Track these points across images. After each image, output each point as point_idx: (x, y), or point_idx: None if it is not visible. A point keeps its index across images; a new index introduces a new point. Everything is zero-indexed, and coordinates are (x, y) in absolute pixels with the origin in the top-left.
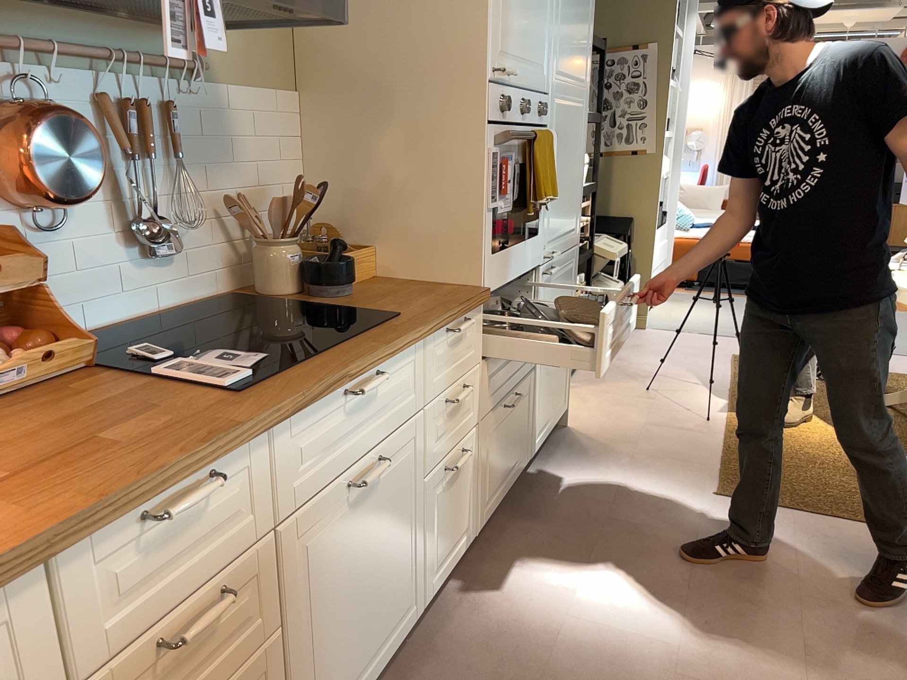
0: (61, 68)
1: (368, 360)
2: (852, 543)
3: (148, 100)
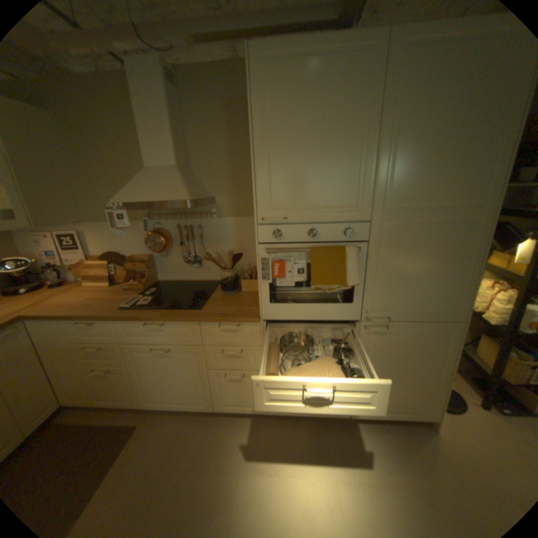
0: (169, 219)
1: (151, 318)
2: None
3: (193, 224)
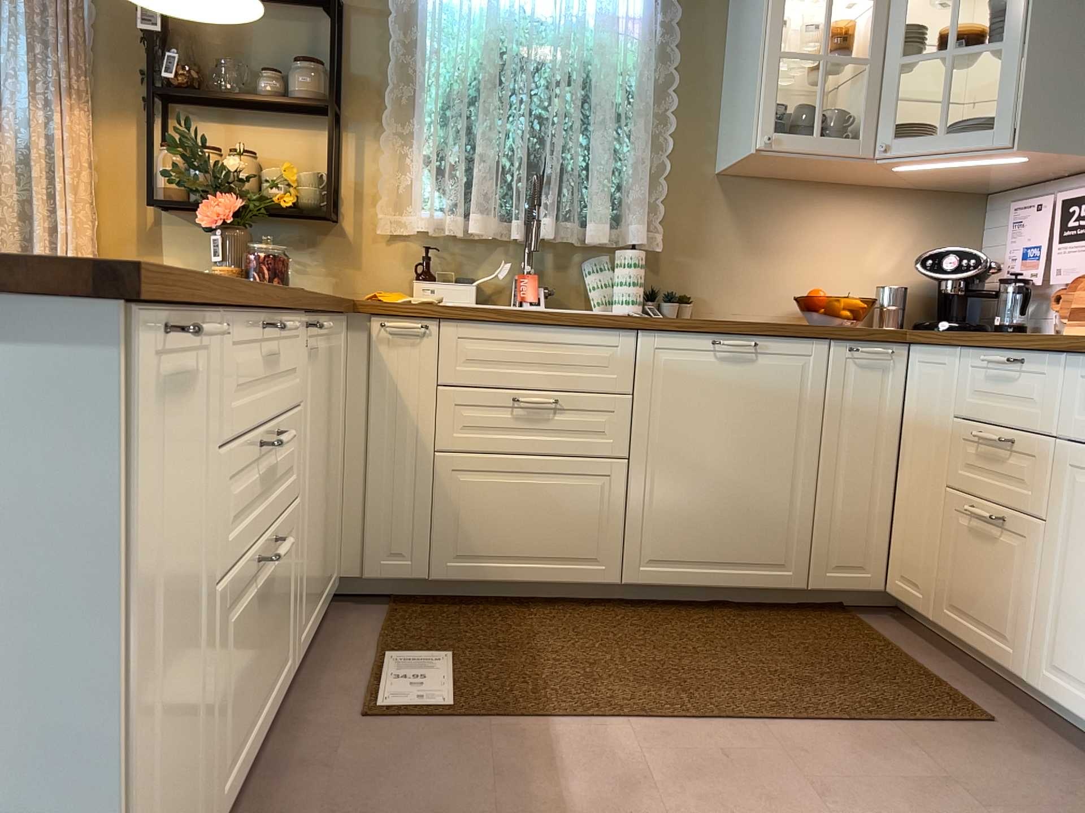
0: None
1: None
2: None
3: None
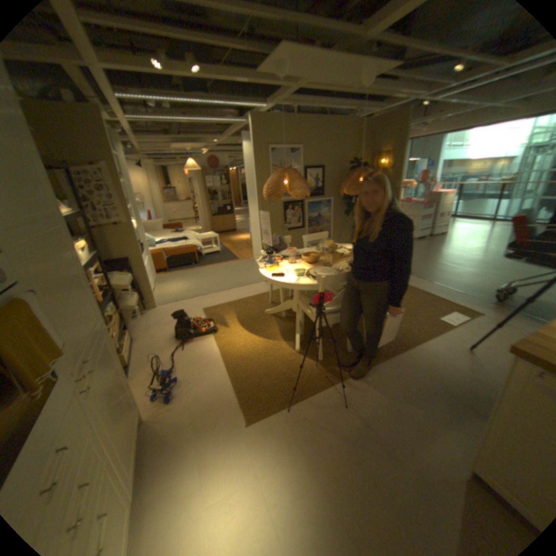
0: None
1: None
2: (312, 418)
3: None
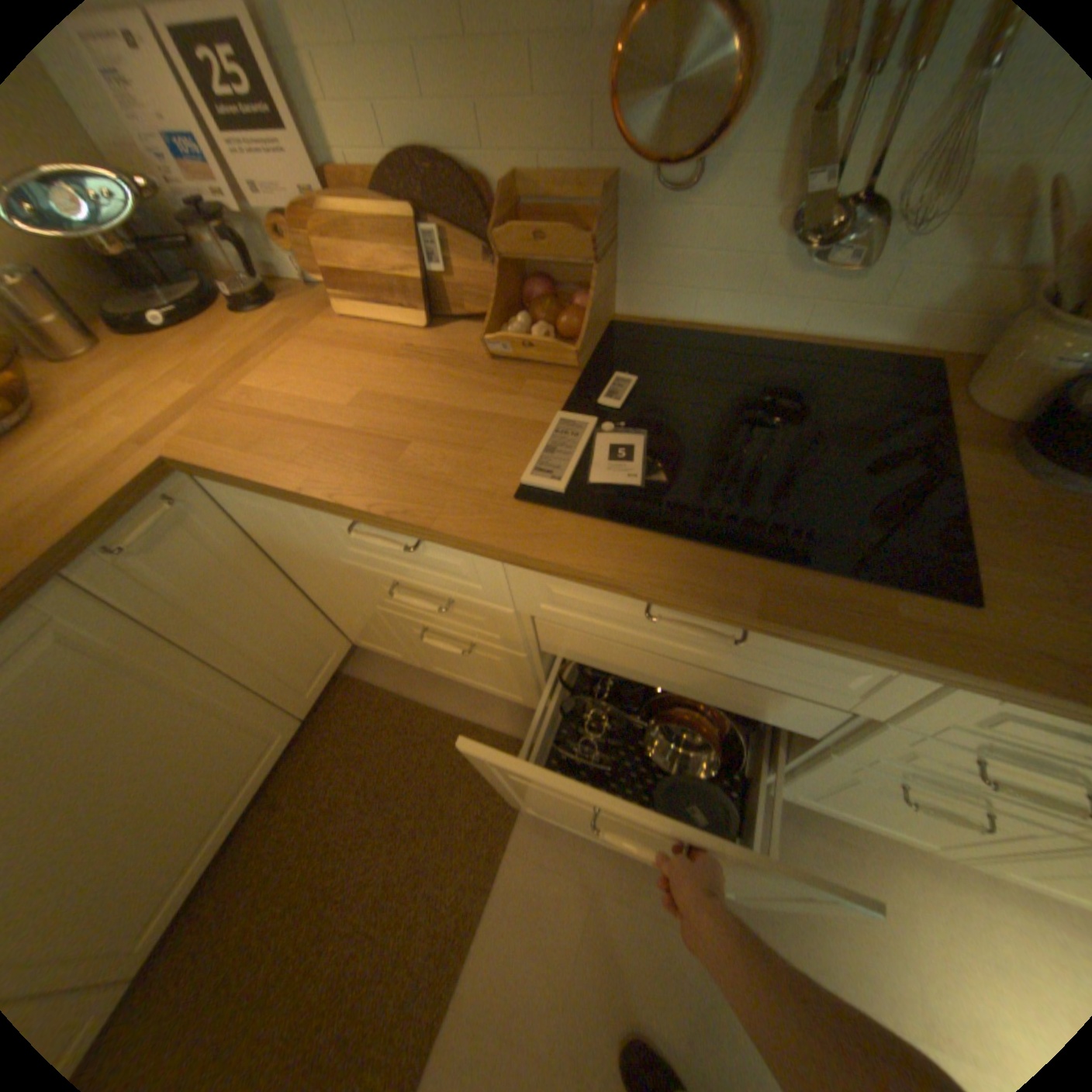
0: None
1: (705, 607)
2: None
3: None
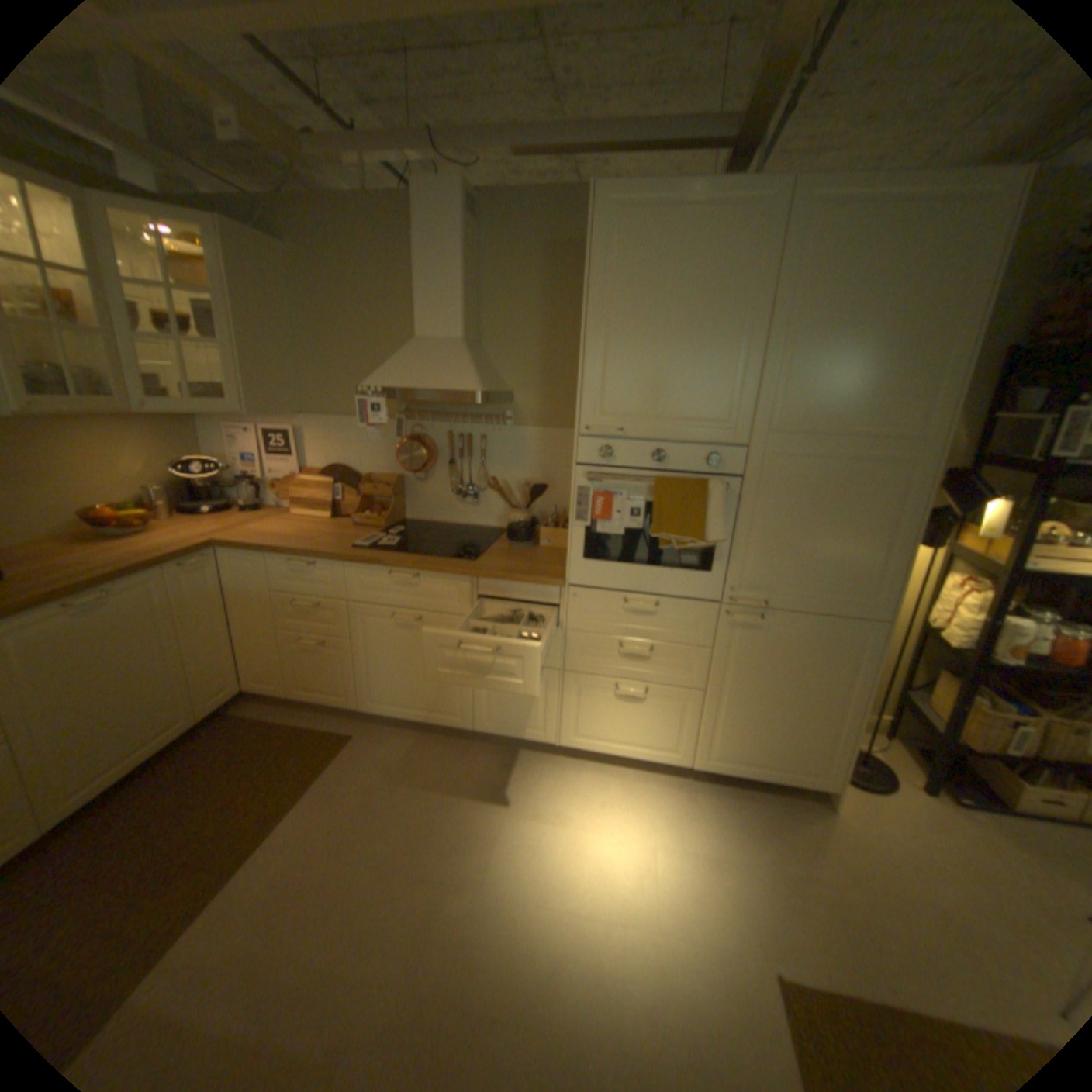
0: (436, 422)
1: (402, 565)
2: None
3: (474, 434)
